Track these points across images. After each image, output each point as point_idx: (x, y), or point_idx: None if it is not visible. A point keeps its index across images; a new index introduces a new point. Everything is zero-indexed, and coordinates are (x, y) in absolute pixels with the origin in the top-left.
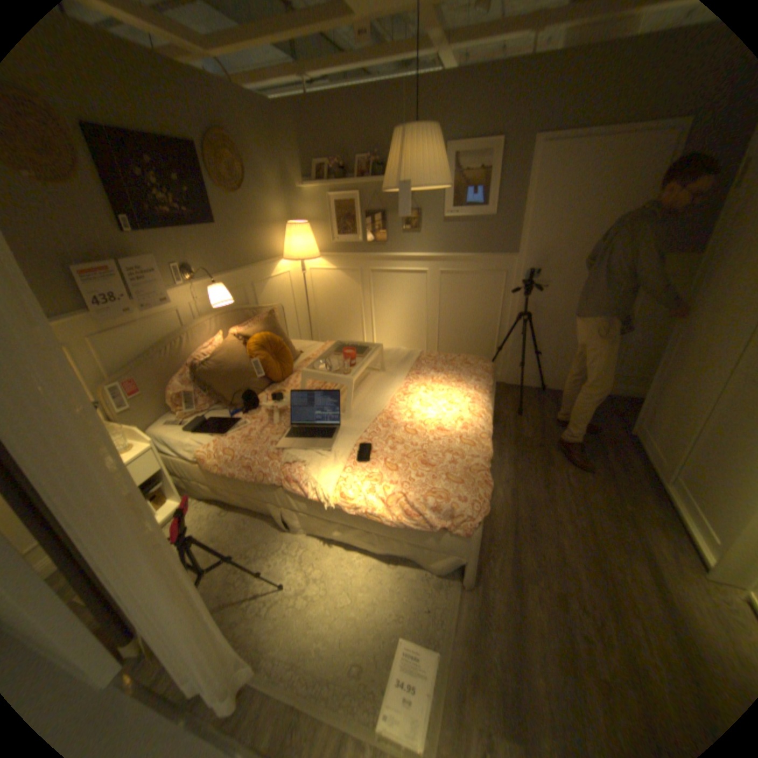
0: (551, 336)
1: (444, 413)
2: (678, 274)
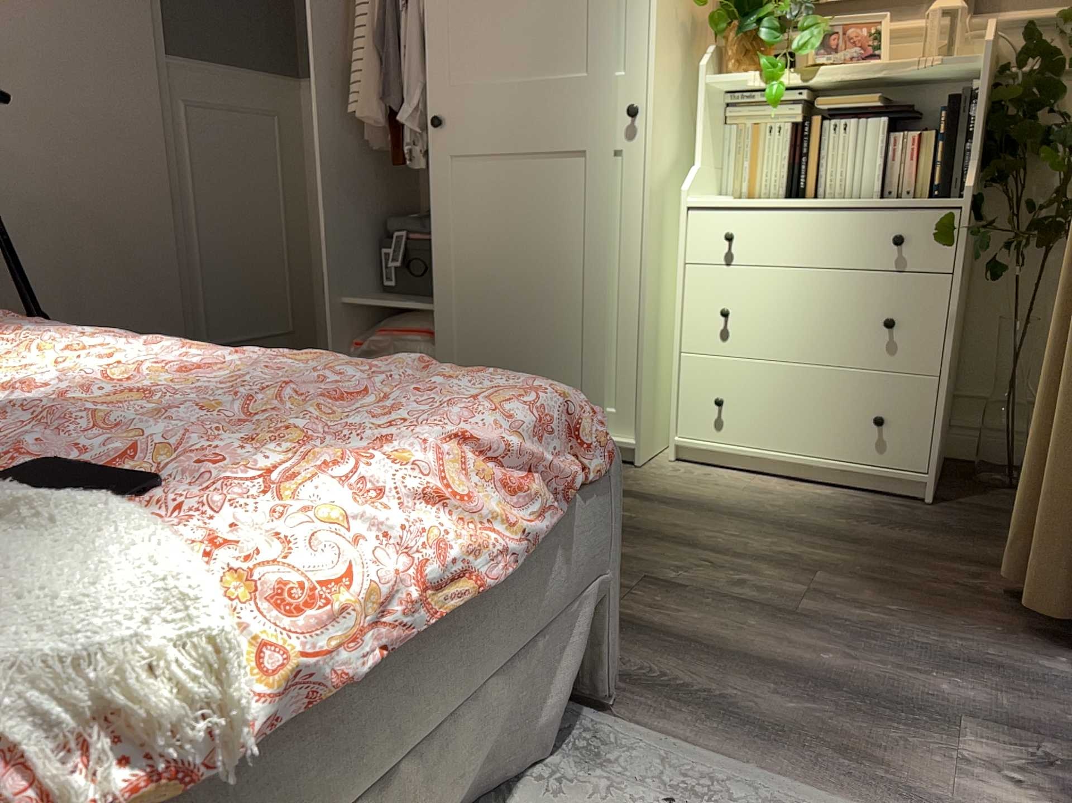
0: (44, 270)
1: (100, 372)
2: (225, 107)
